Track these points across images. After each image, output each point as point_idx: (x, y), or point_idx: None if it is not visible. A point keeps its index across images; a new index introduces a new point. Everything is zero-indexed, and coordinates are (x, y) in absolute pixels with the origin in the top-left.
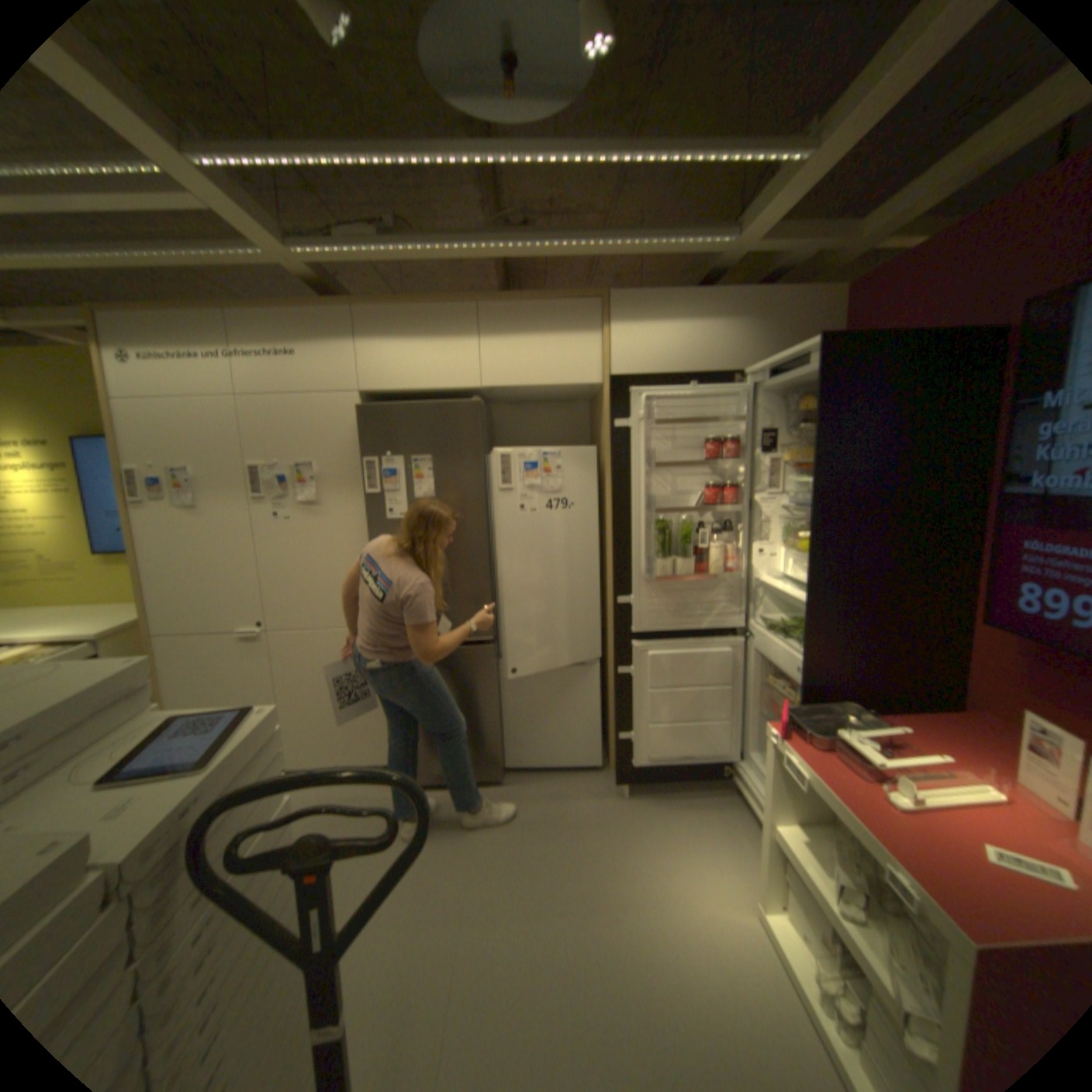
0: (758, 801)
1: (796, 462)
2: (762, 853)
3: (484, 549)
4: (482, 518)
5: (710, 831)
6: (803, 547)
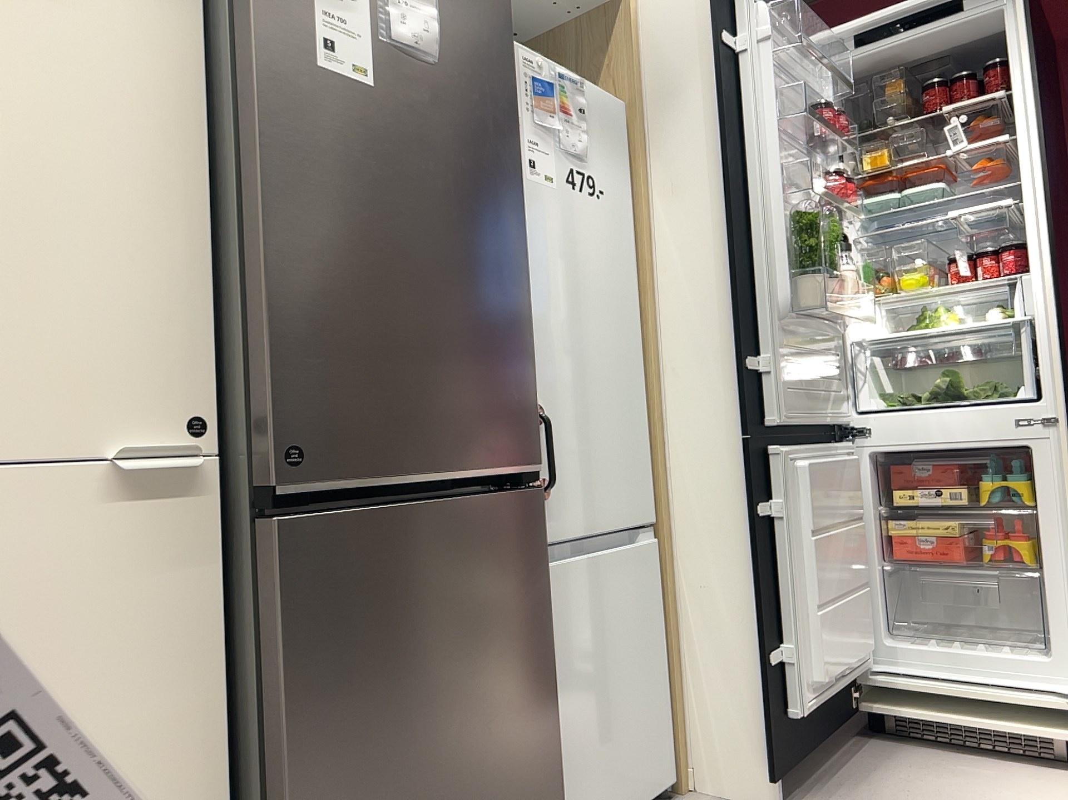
0: (960, 691)
1: (876, 173)
2: (1011, 768)
3: (519, 230)
4: (515, 156)
5: (933, 780)
6: (927, 276)
